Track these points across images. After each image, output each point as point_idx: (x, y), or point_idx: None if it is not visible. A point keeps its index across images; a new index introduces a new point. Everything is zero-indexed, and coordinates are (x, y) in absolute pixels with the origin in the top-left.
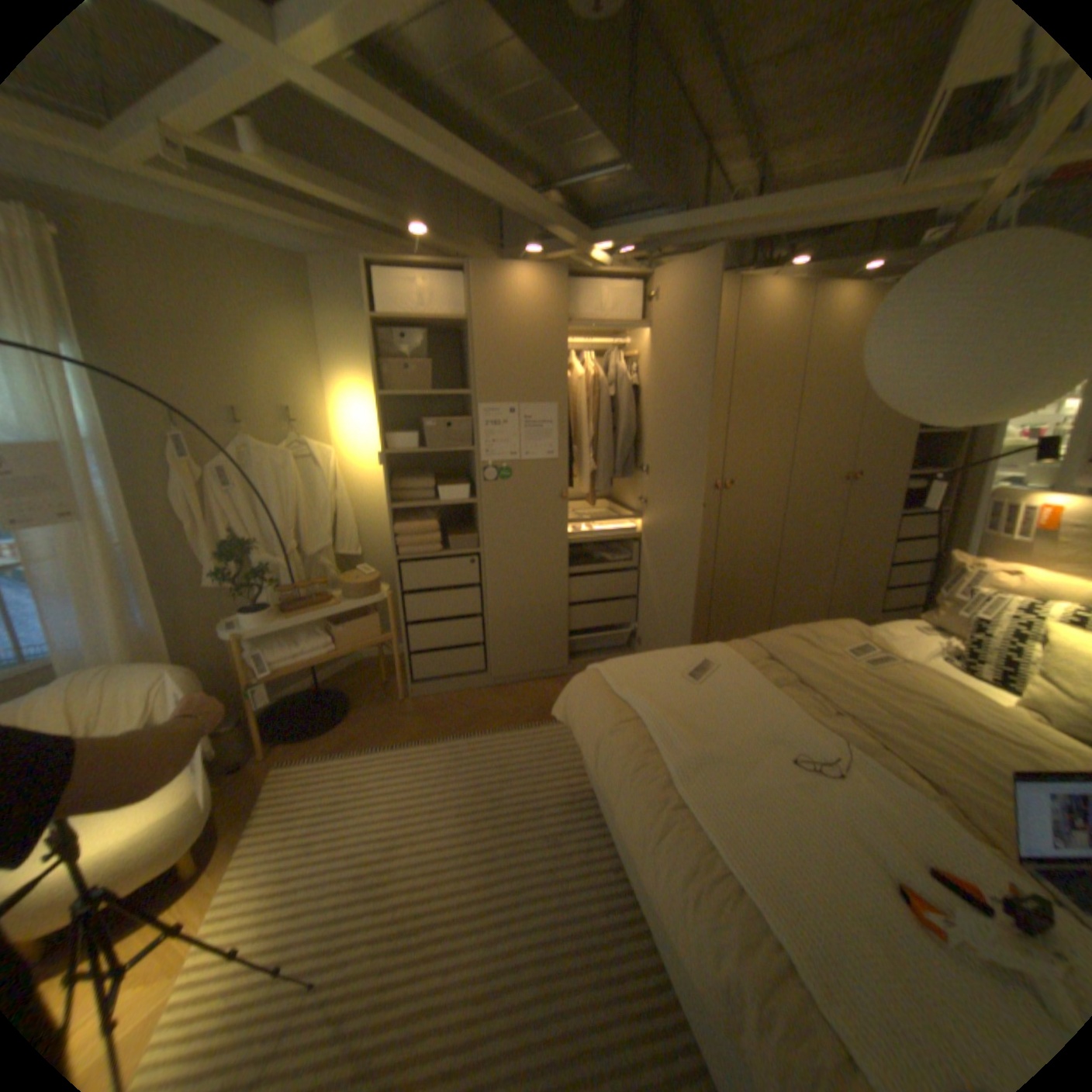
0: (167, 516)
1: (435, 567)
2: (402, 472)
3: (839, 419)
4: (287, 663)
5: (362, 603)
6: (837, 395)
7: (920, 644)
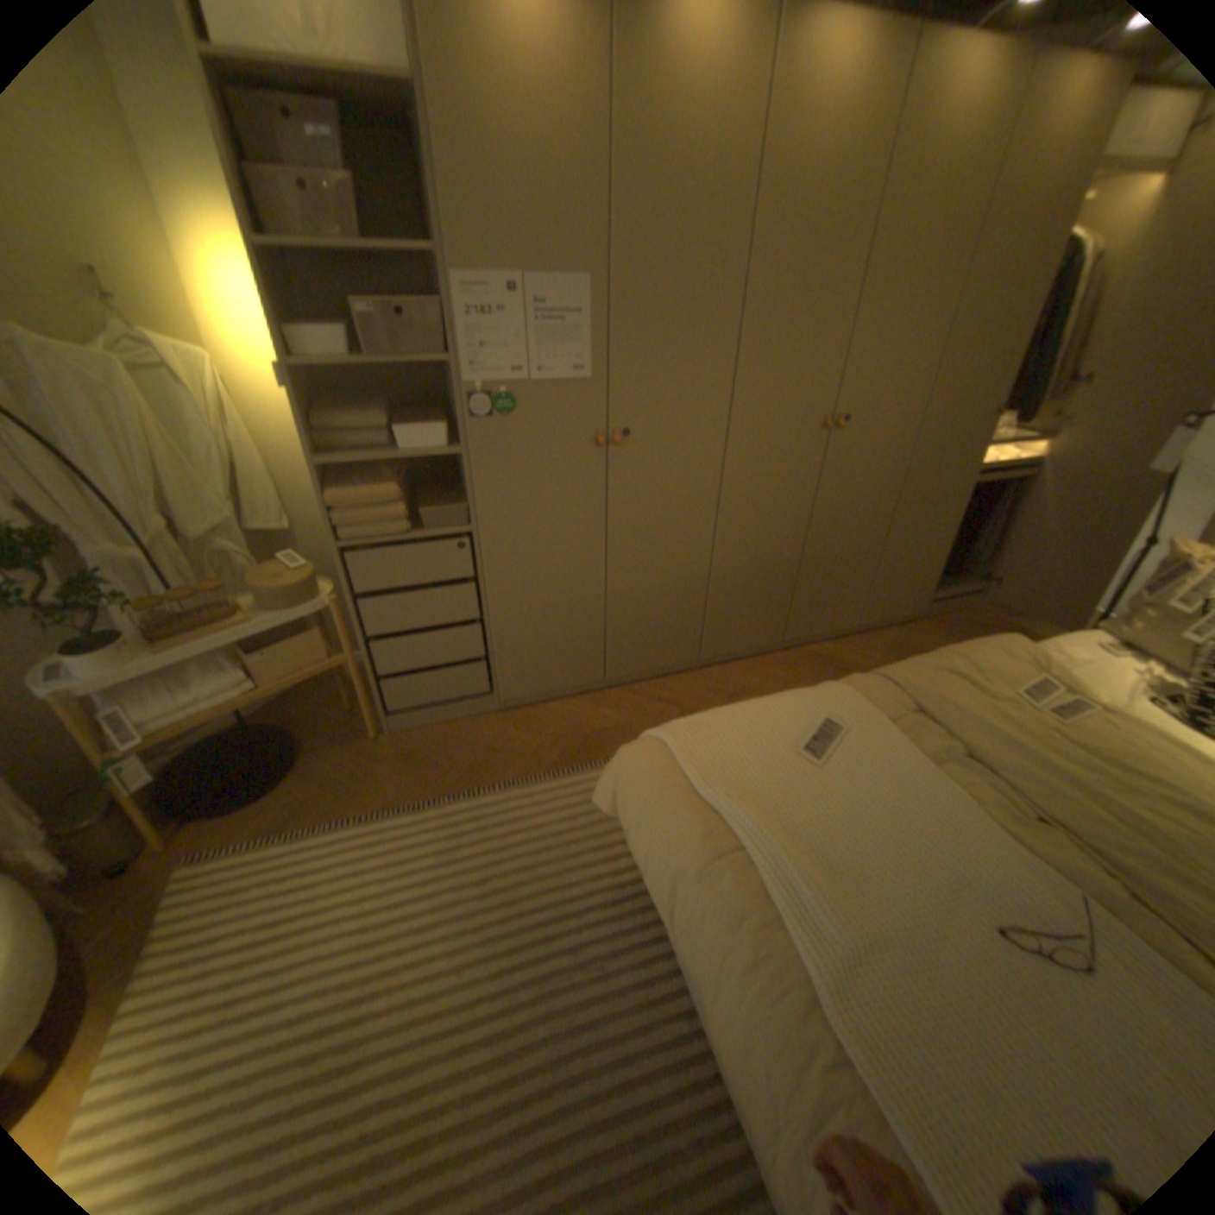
0: None
1: (401, 557)
2: (332, 398)
3: (1009, 319)
4: (172, 721)
5: (287, 619)
6: (1015, 277)
7: (1110, 672)
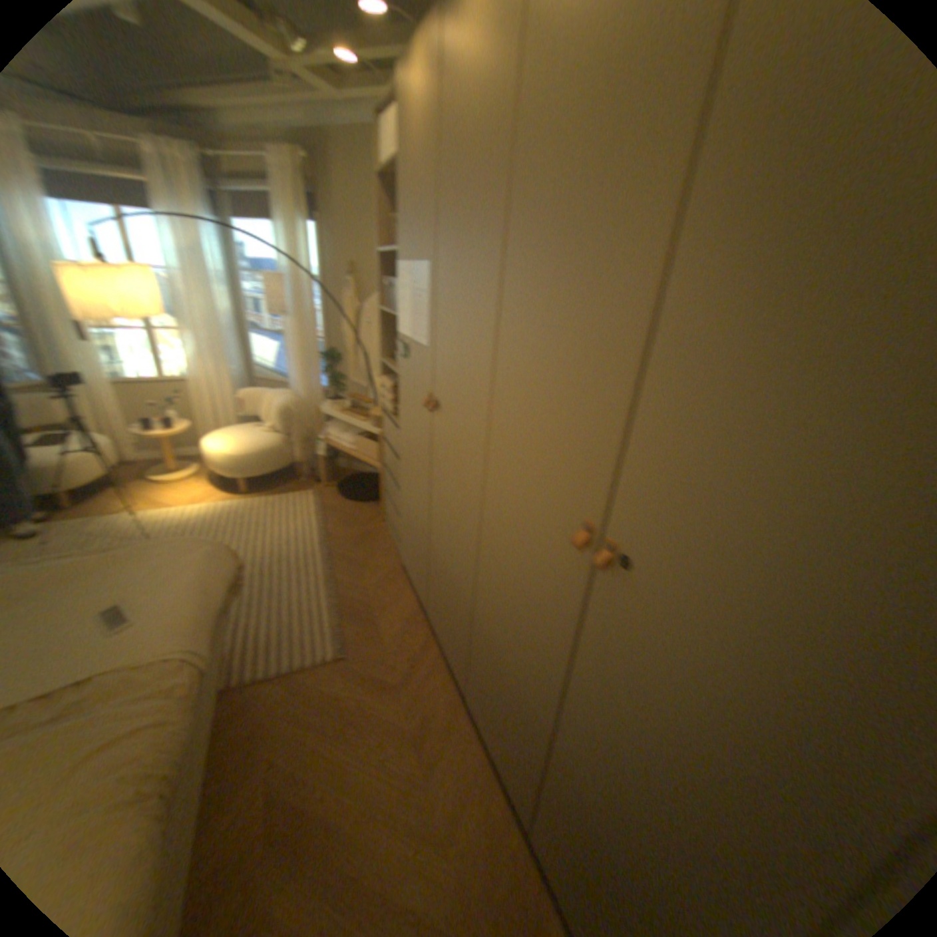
0: (341, 330)
1: (388, 427)
2: None
3: None
4: (332, 440)
5: (365, 429)
6: None
7: None
